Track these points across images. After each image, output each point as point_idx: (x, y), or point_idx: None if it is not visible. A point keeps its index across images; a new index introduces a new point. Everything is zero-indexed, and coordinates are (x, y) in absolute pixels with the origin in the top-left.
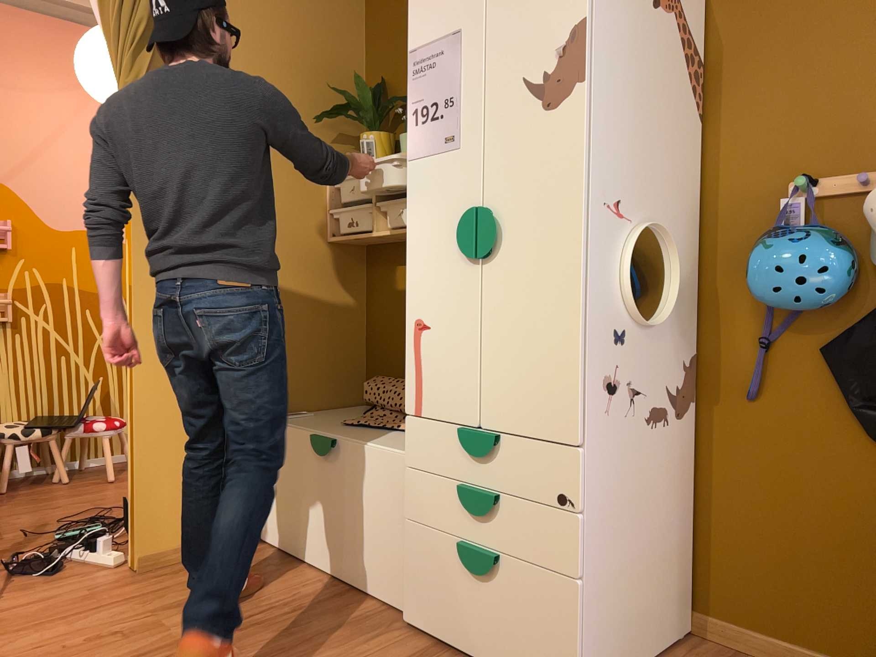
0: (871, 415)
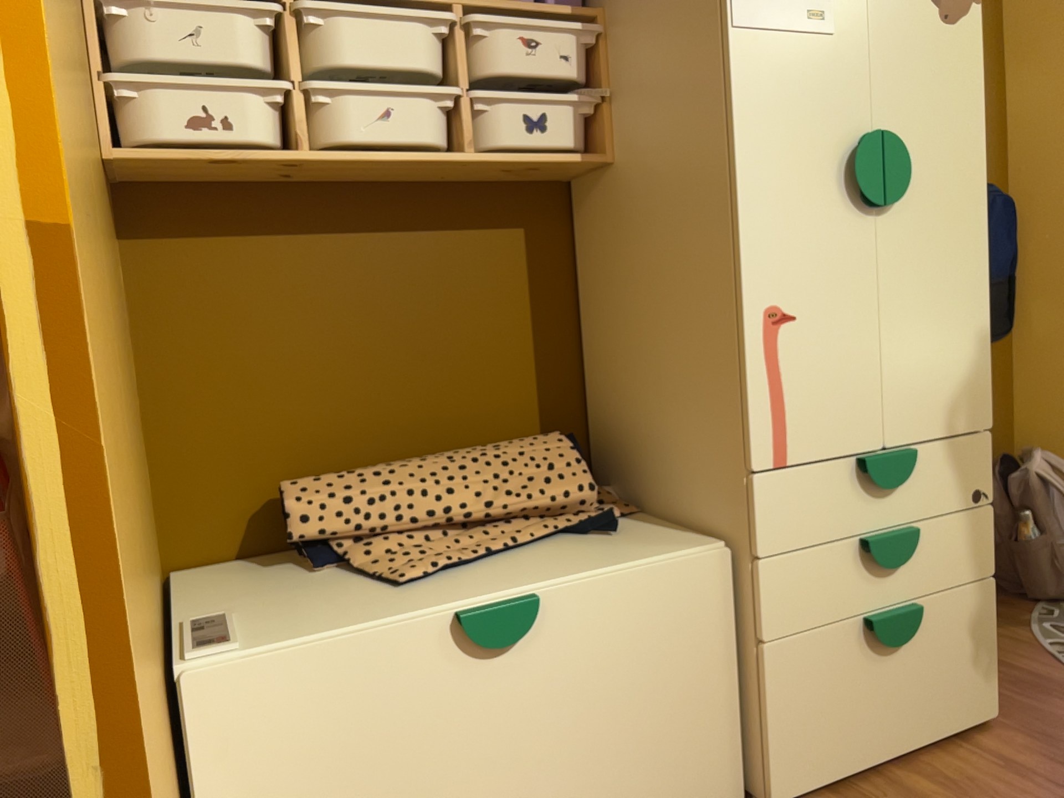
0: None
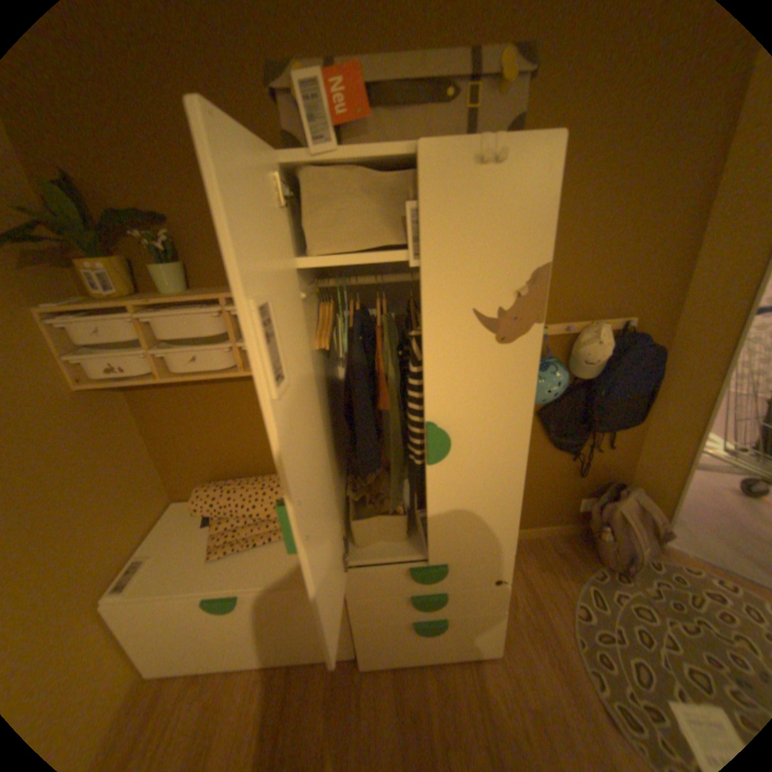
0: (558, 439)
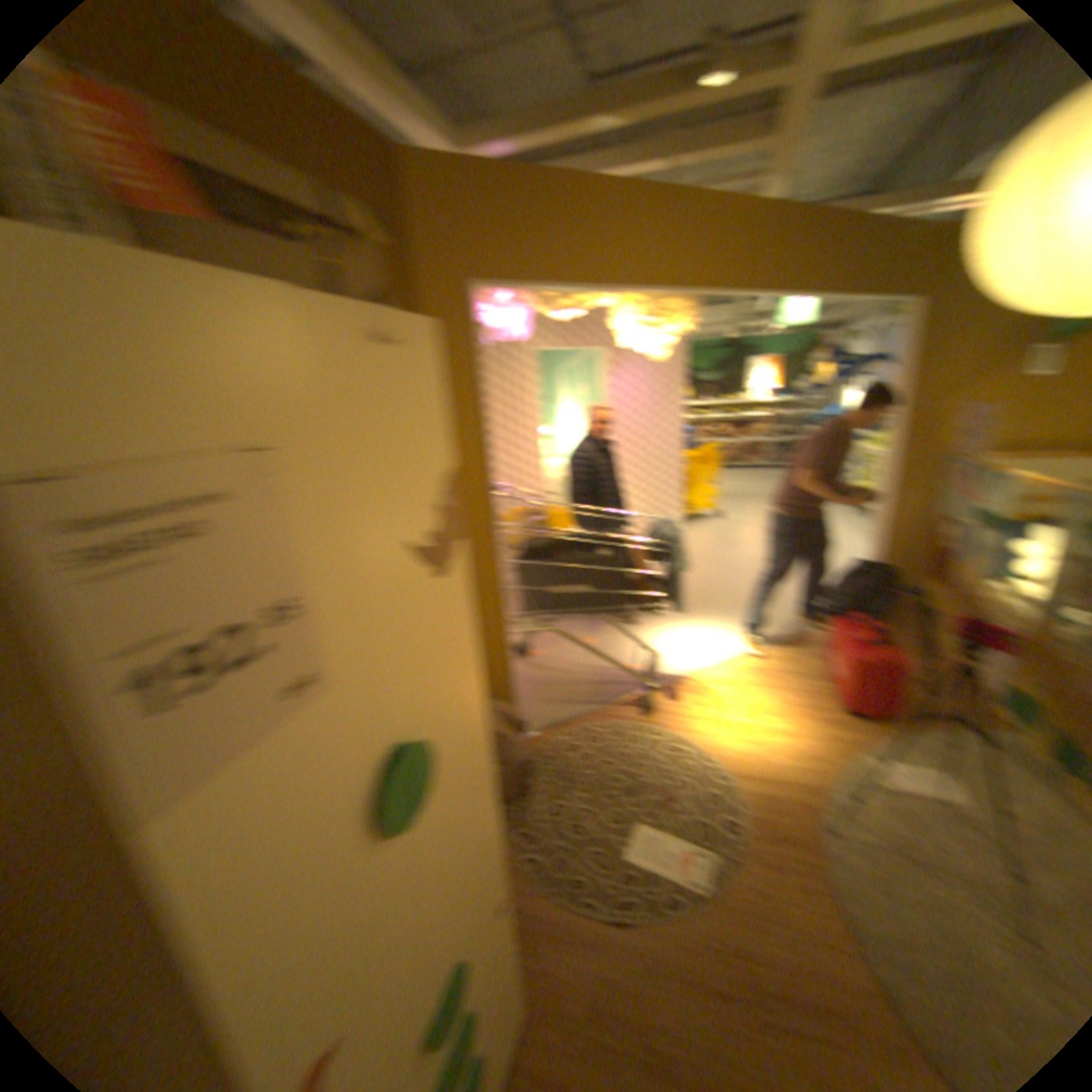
0: None
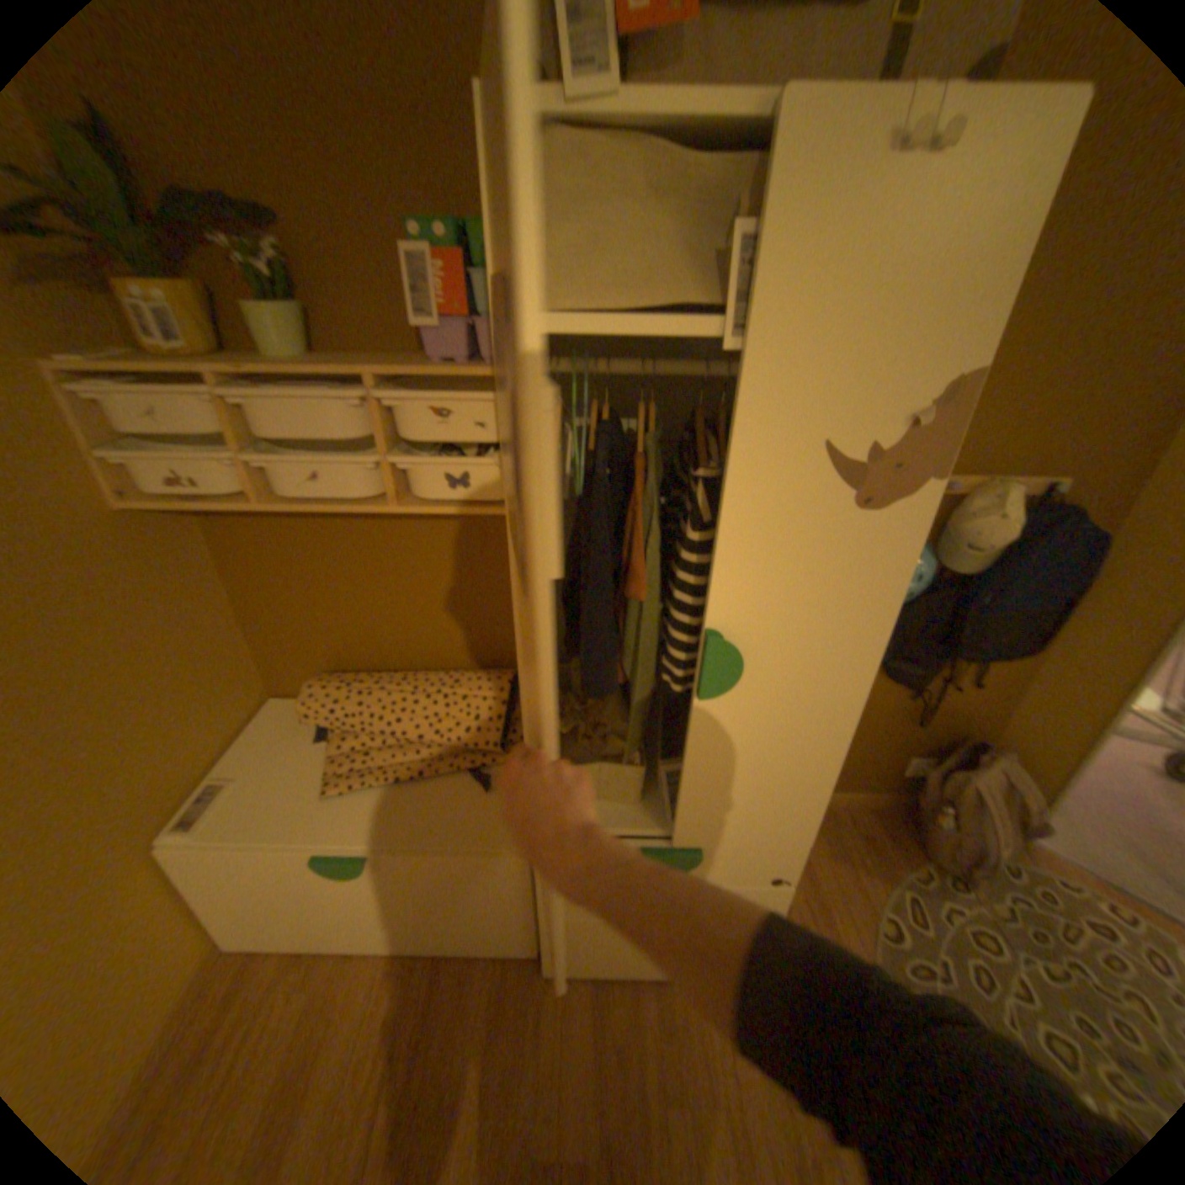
0: (895, 665)
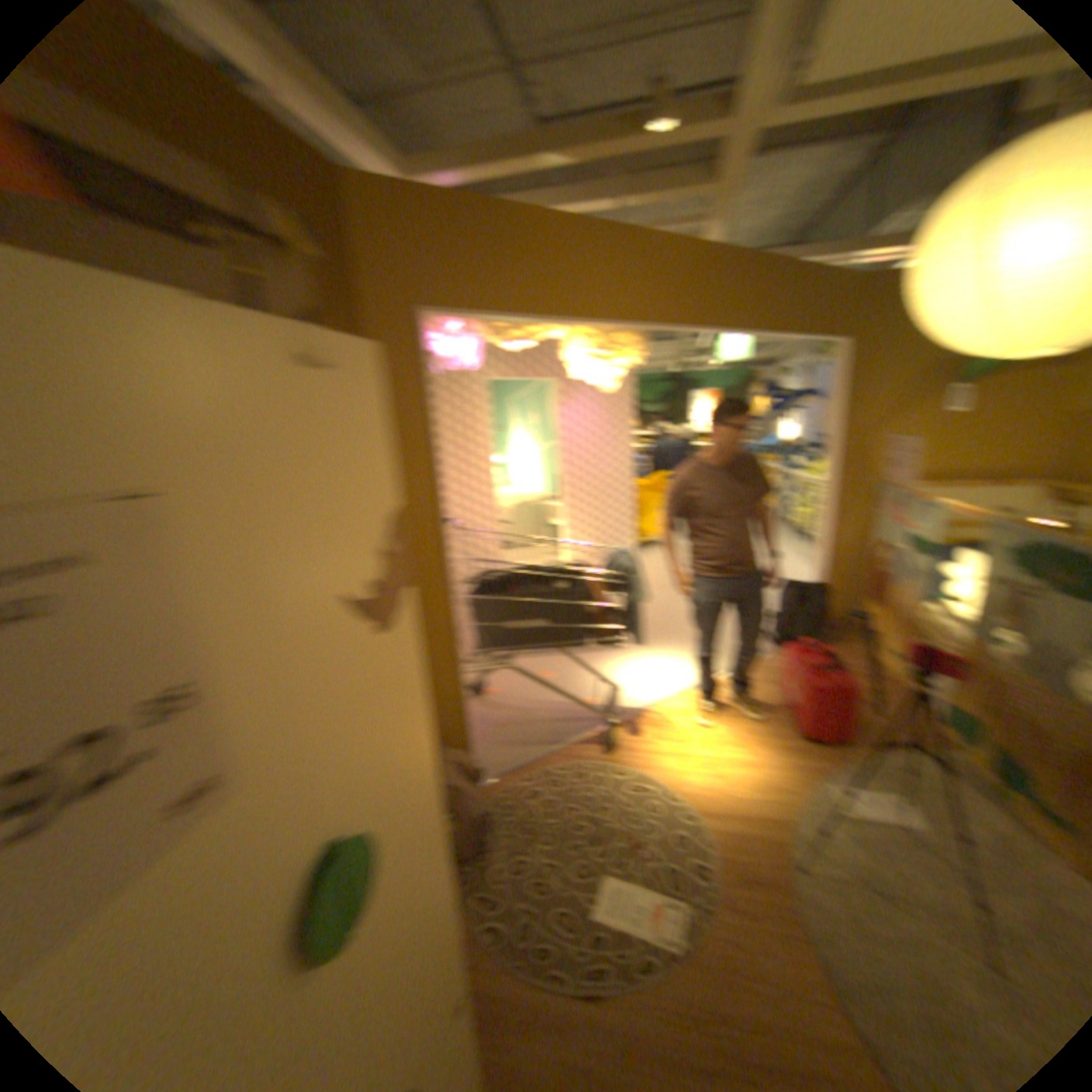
0: None
